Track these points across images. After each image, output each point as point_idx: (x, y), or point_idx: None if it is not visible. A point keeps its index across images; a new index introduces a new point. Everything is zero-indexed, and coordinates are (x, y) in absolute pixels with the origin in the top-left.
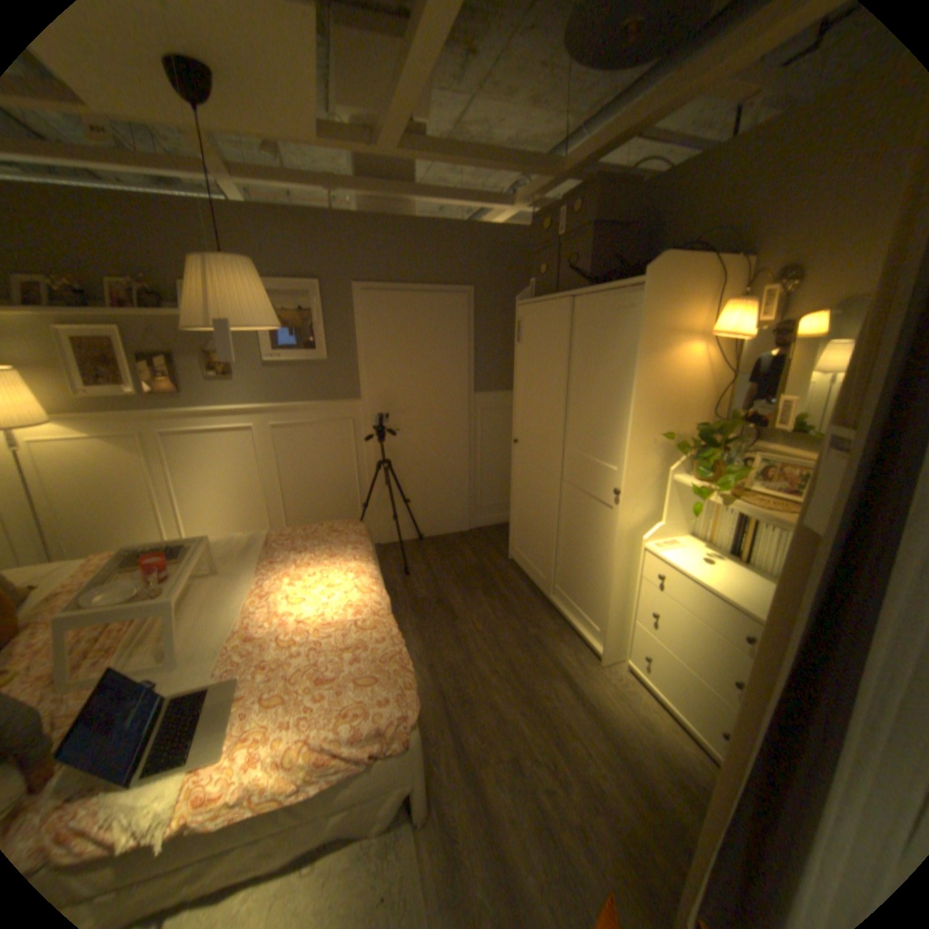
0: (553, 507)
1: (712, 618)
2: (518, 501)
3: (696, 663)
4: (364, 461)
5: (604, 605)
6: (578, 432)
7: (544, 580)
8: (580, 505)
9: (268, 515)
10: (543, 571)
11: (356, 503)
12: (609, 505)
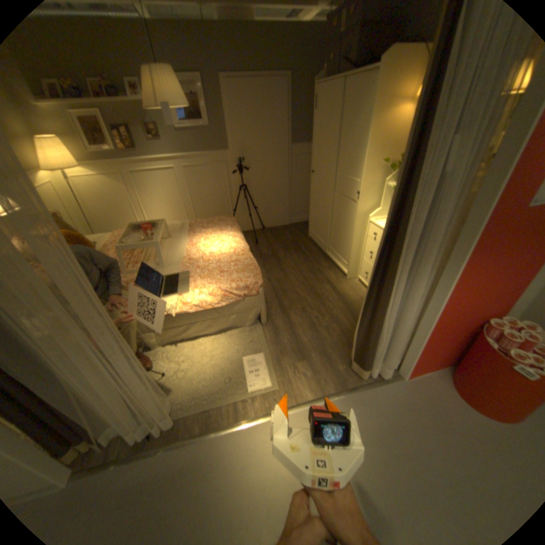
0: (330, 206)
1: None
2: (314, 206)
3: None
4: (233, 186)
5: (350, 251)
6: (344, 163)
7: (324, 245)
8: (342, 203)
9: (188, 216)
10: (324, 240)
11: (230, 210)
12: (355, 201)
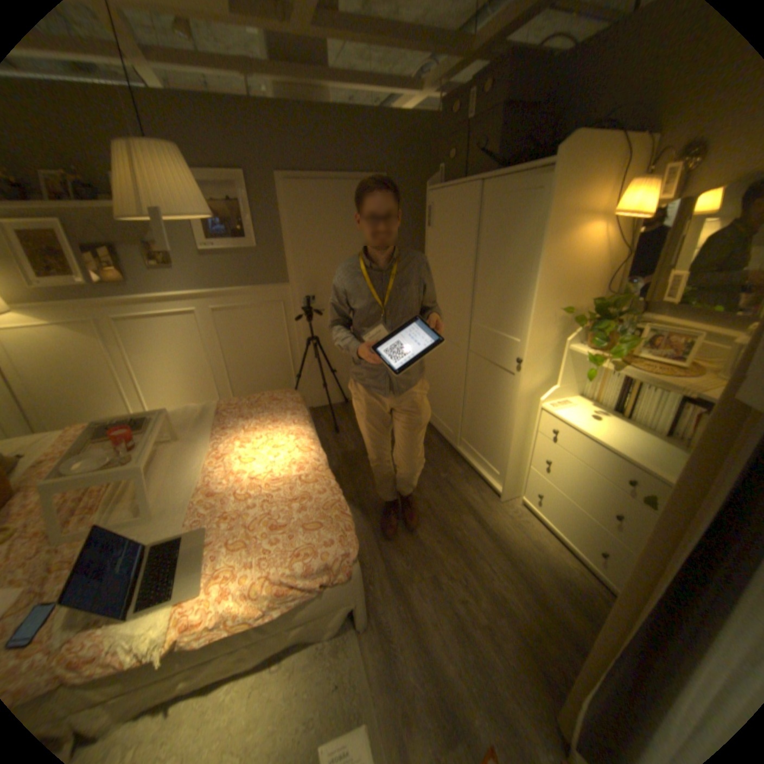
0: (460, 374)
1: (599, 465)
2: (429, 369)
3: (582, 500)
4: (295, 338)
5: (504, 454)
6: (484, 309)
7: (451, 434)
8: (484, 372)
9: (216, 387)
10: (451, 426)
11: (291, 374)
12: (511, 372)
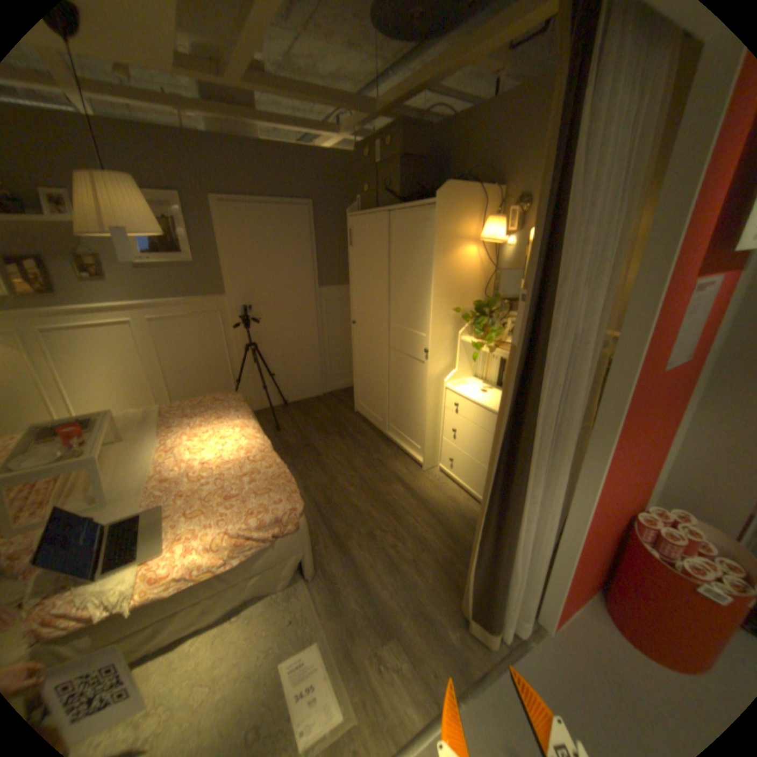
0: (385, 368)
1: (486, 424)
2: (359, 367)
3: (479, 454)
4: (234, 345)
5: (422, 430)
6: (399, 312)
7: (381, 421)
8: (403, 364)
9: (154, 395)
10: (380, 415)
11: (230, 380)
12: (422, 361)
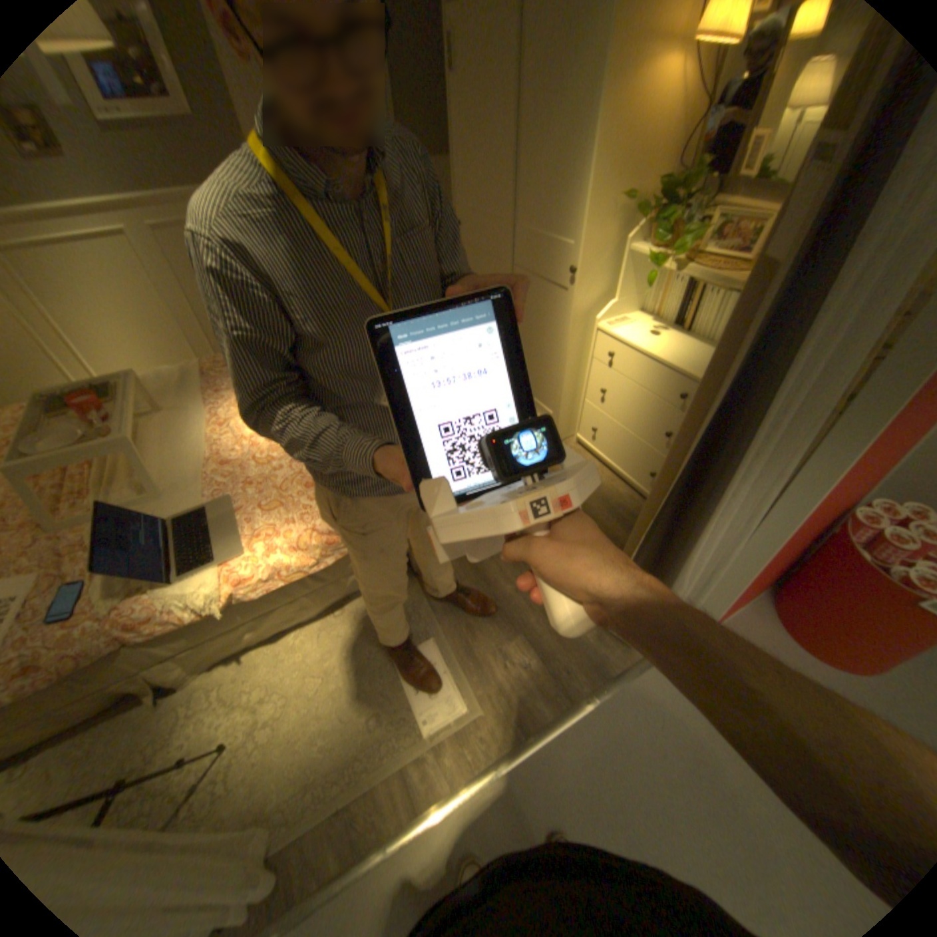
0: None
1: (653, 384)
2: None
3: (635, 424)
4: None
5: (557, 390)
6: (530, 202)
7: None
8: (533, 292)
9: (190, 345)
10: None
11: None
12: (563, 287)
